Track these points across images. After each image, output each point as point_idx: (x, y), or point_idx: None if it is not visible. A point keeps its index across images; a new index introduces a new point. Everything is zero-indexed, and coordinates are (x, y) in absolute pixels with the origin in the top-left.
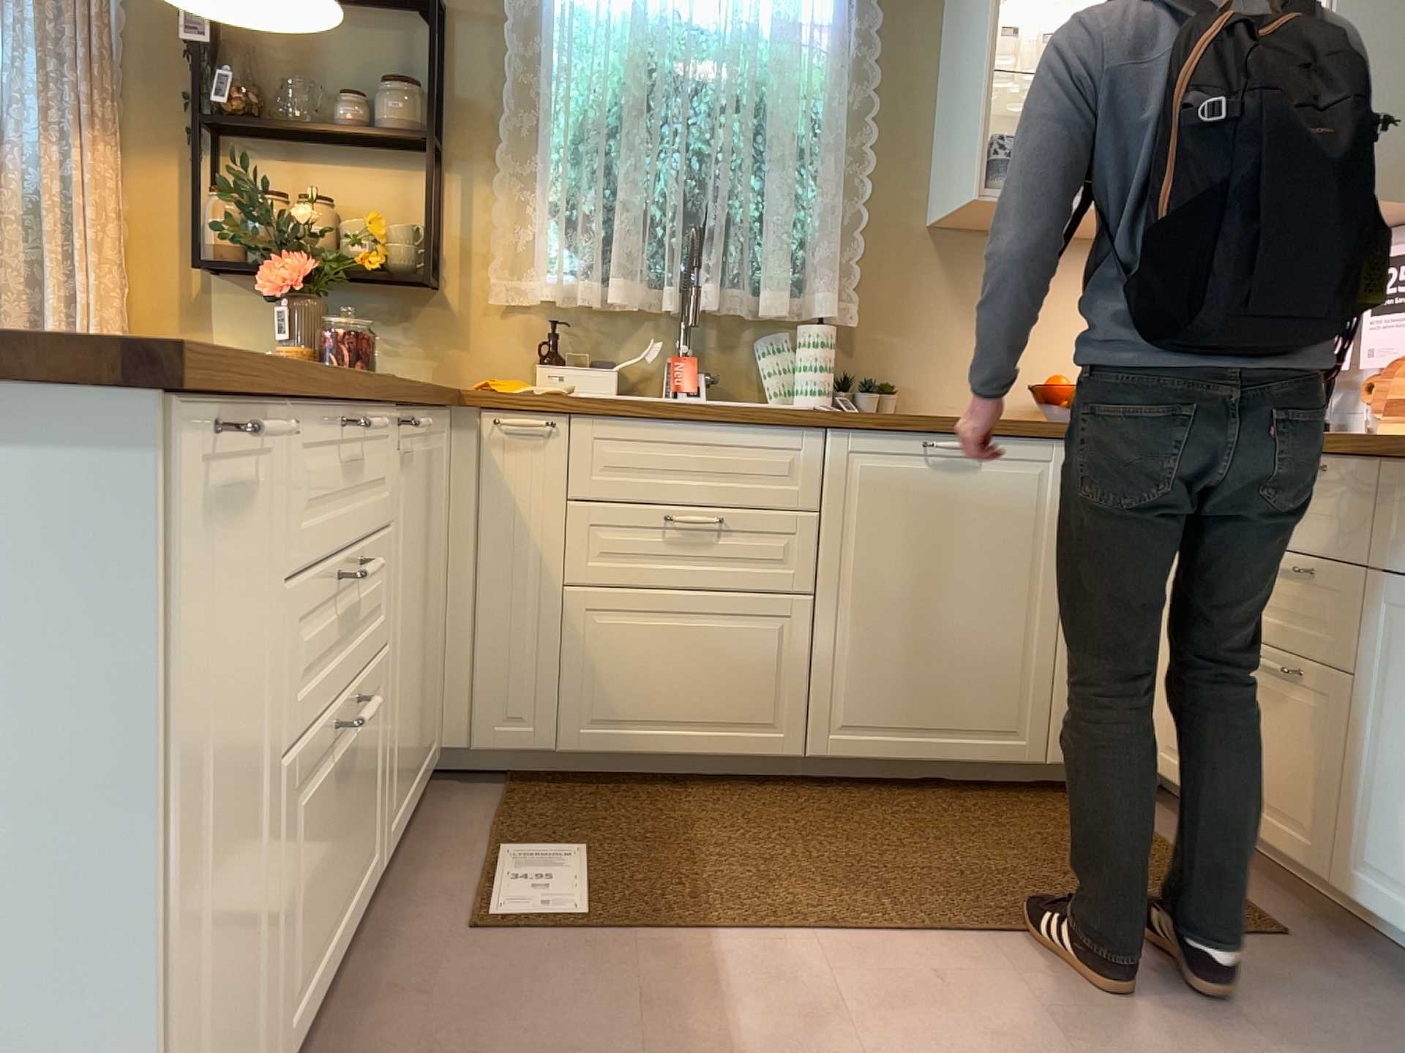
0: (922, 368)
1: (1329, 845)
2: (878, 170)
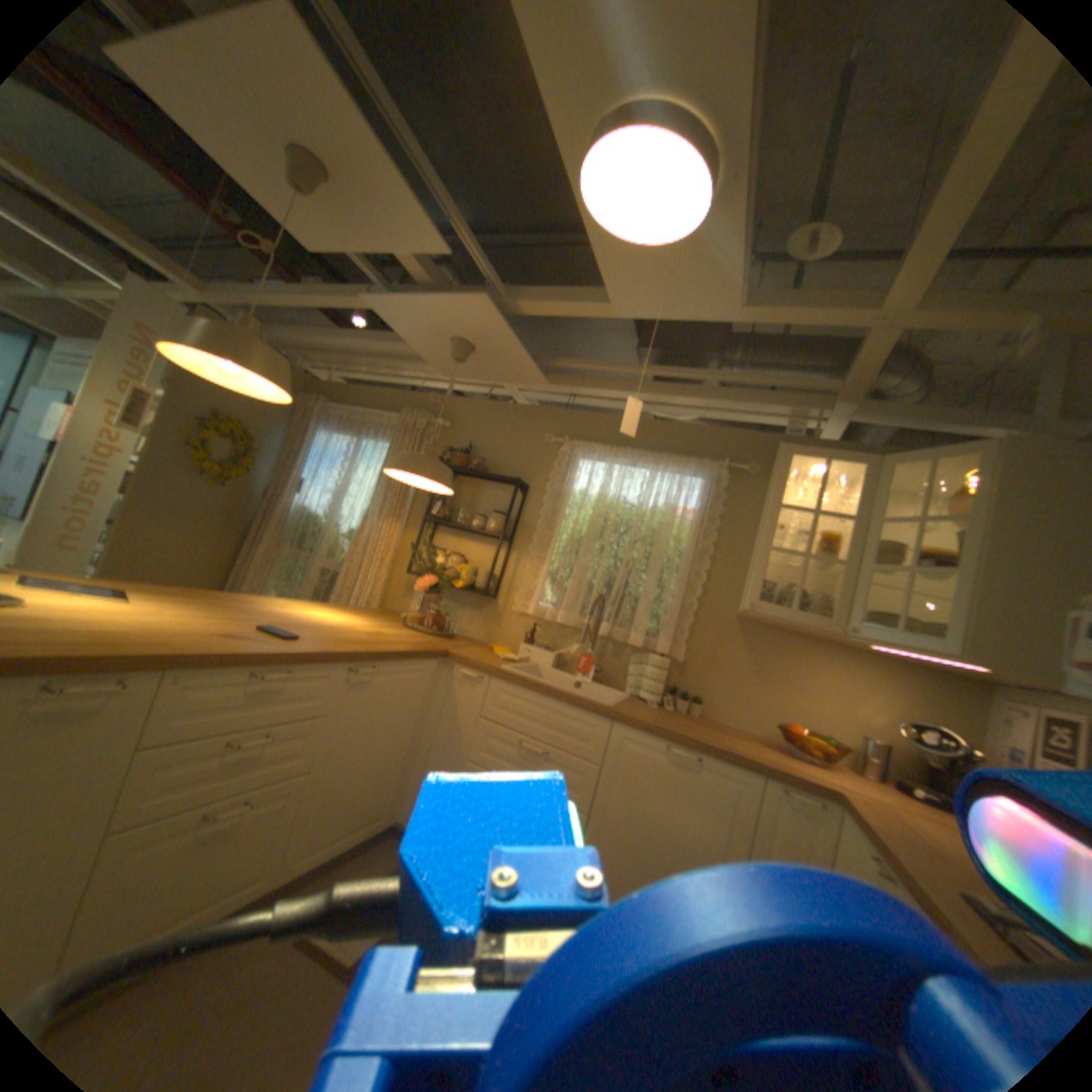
0: (720, 695)
1: None
2: (712, 584)
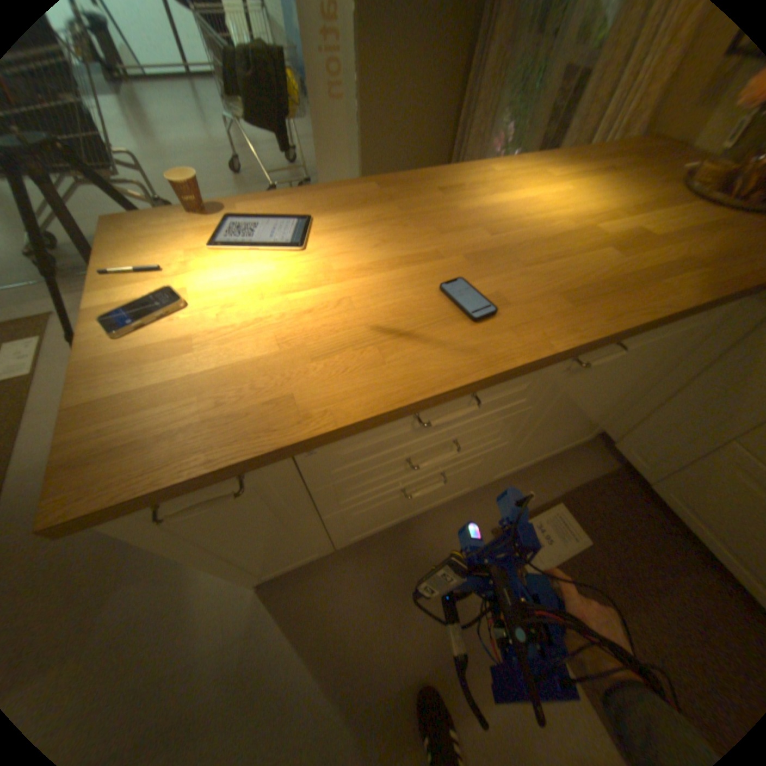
0: None
1: None
2: None
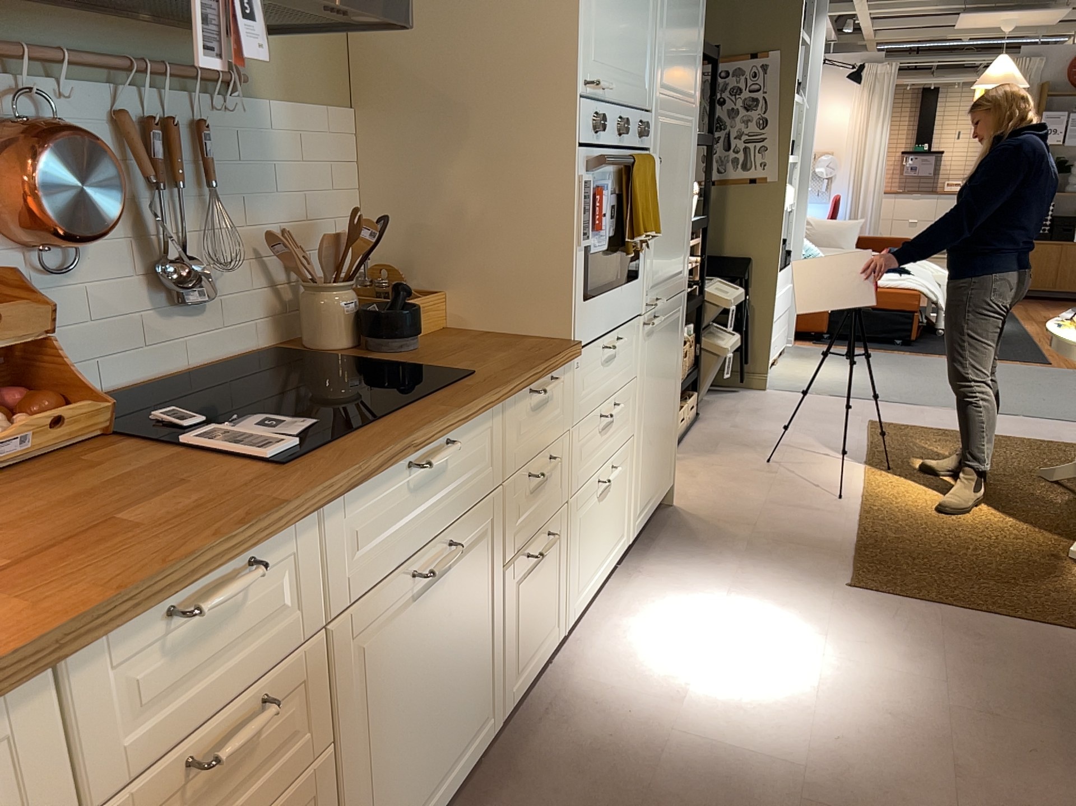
0: None
1: None
2: None
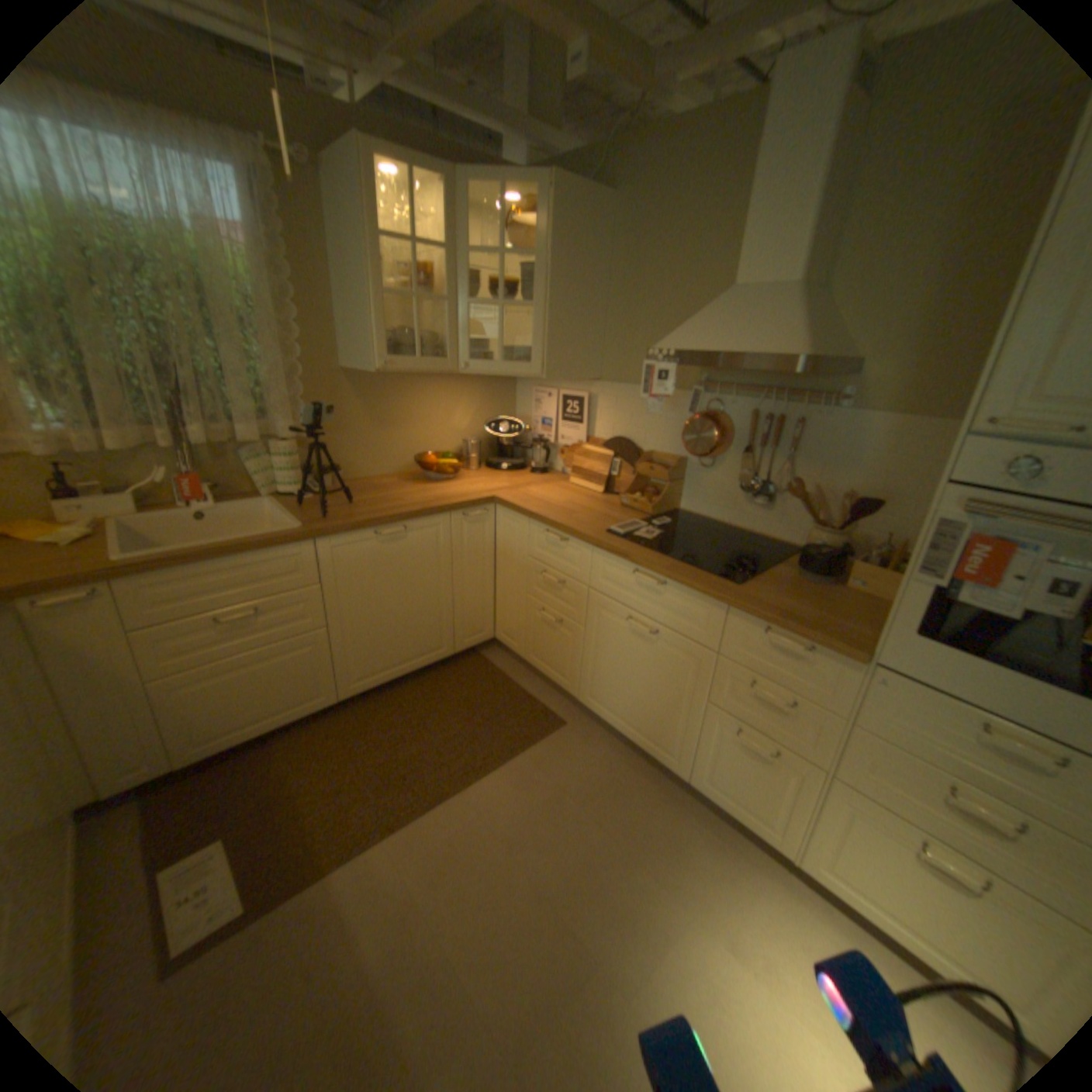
0: (350, 453)
1: (576, 685)
2: (298, 334)
